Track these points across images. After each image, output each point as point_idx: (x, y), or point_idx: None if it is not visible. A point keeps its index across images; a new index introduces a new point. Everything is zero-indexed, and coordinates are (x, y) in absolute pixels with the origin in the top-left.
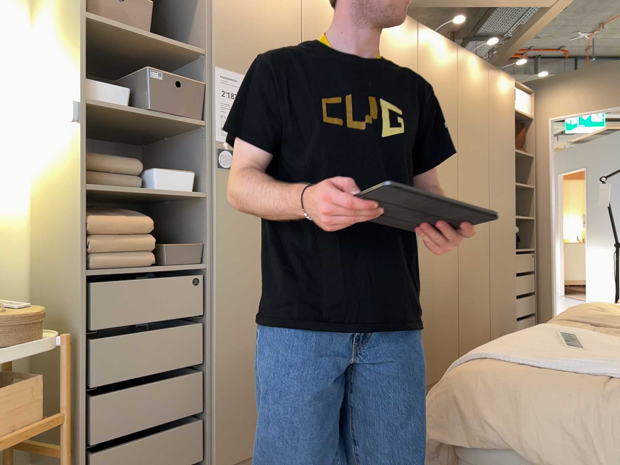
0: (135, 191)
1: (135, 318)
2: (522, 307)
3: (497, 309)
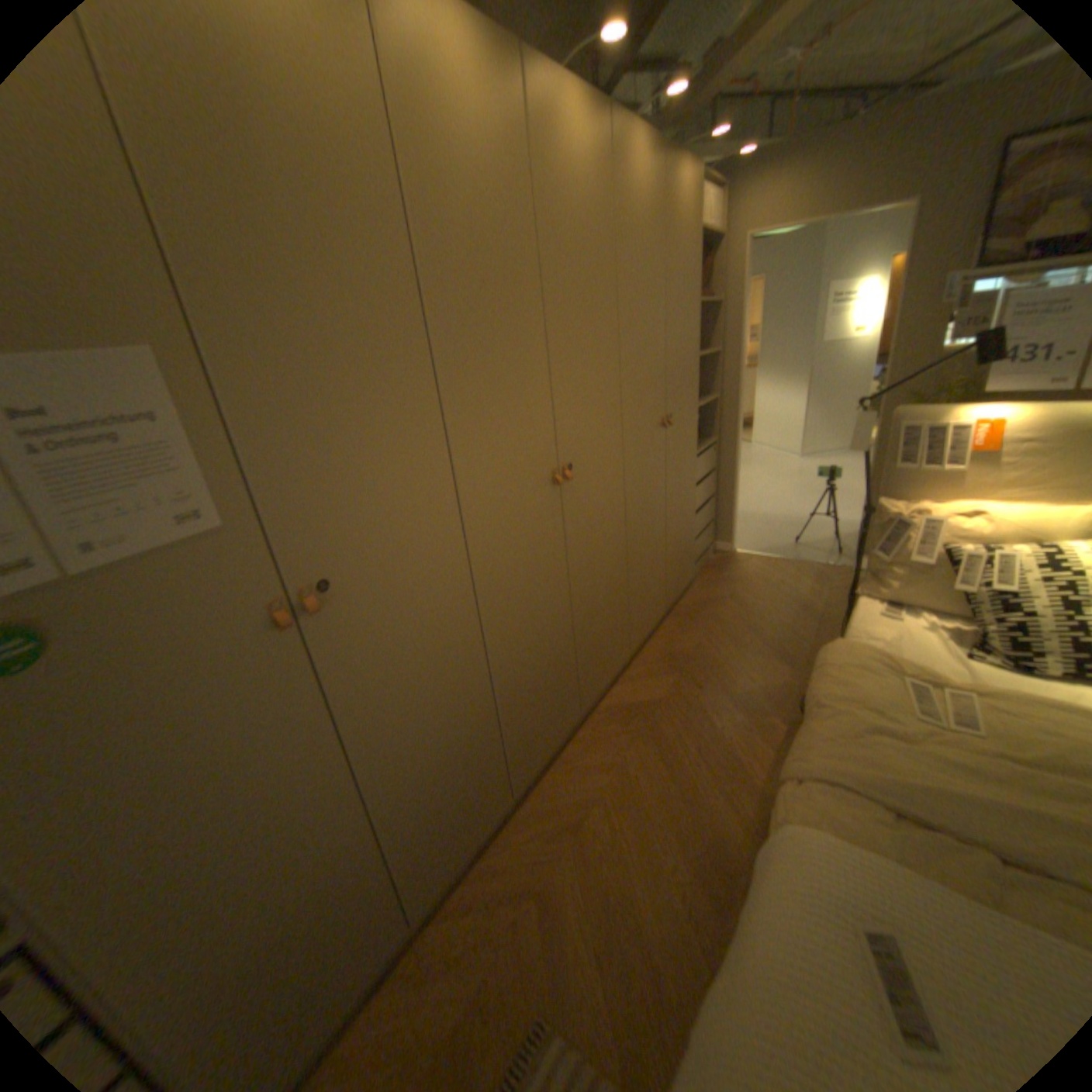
0: None
1: None
2: (706, 519)
3: (679, 542)
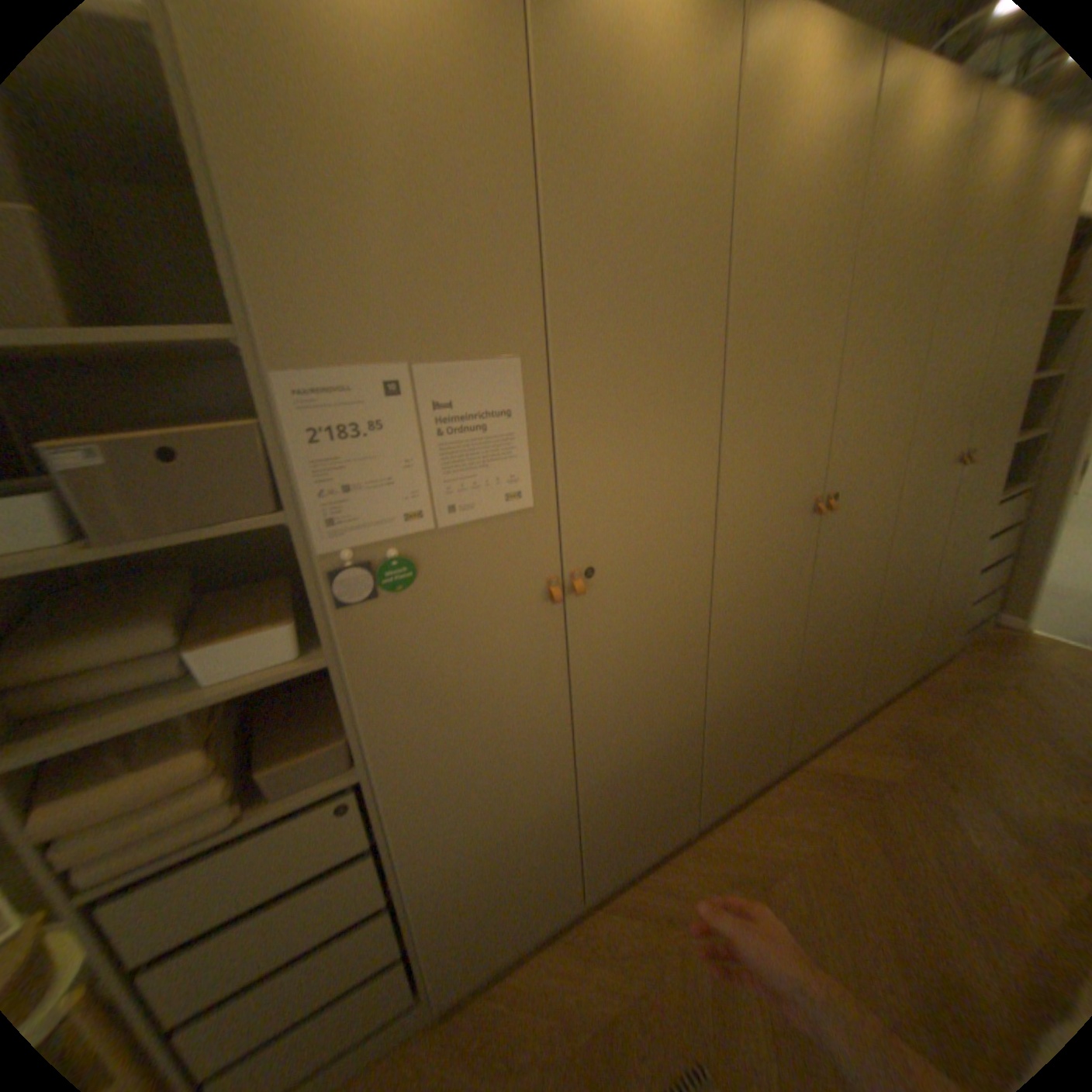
0: (163, 710)
1: (243, 897)
2: (993, 583)
3: (950, 605)
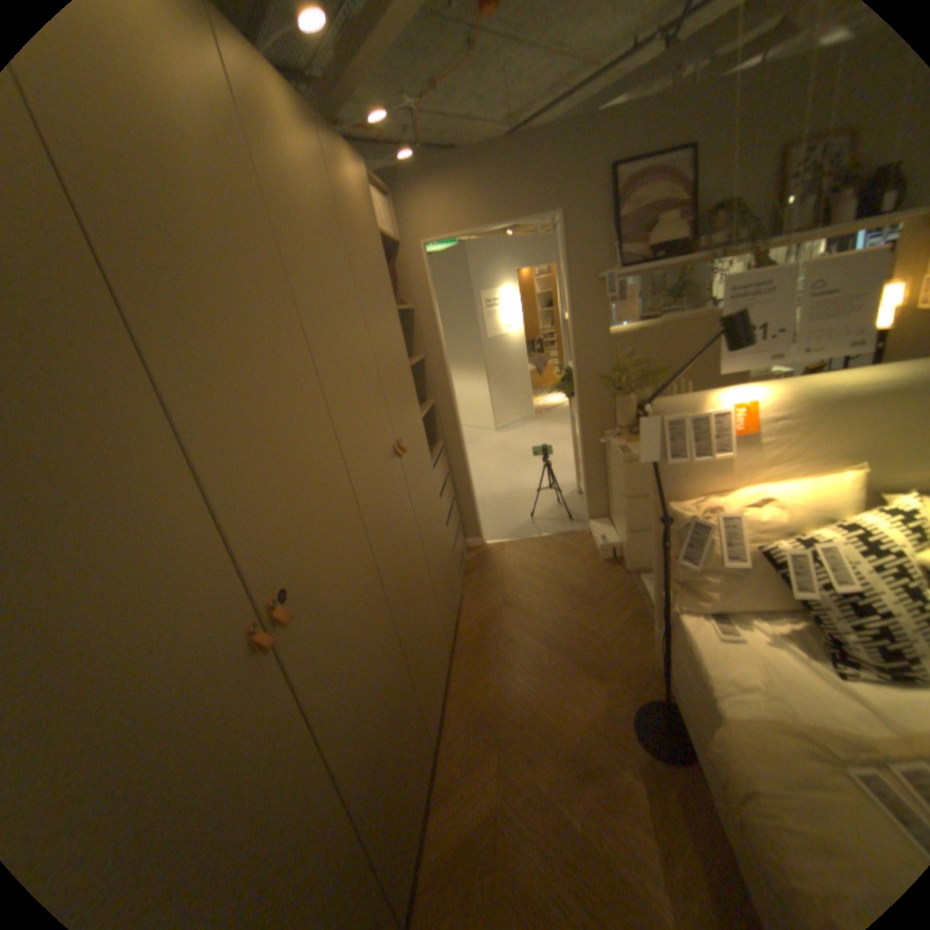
0: None
1: None
2: (455, 526)
3: (443, 569)
